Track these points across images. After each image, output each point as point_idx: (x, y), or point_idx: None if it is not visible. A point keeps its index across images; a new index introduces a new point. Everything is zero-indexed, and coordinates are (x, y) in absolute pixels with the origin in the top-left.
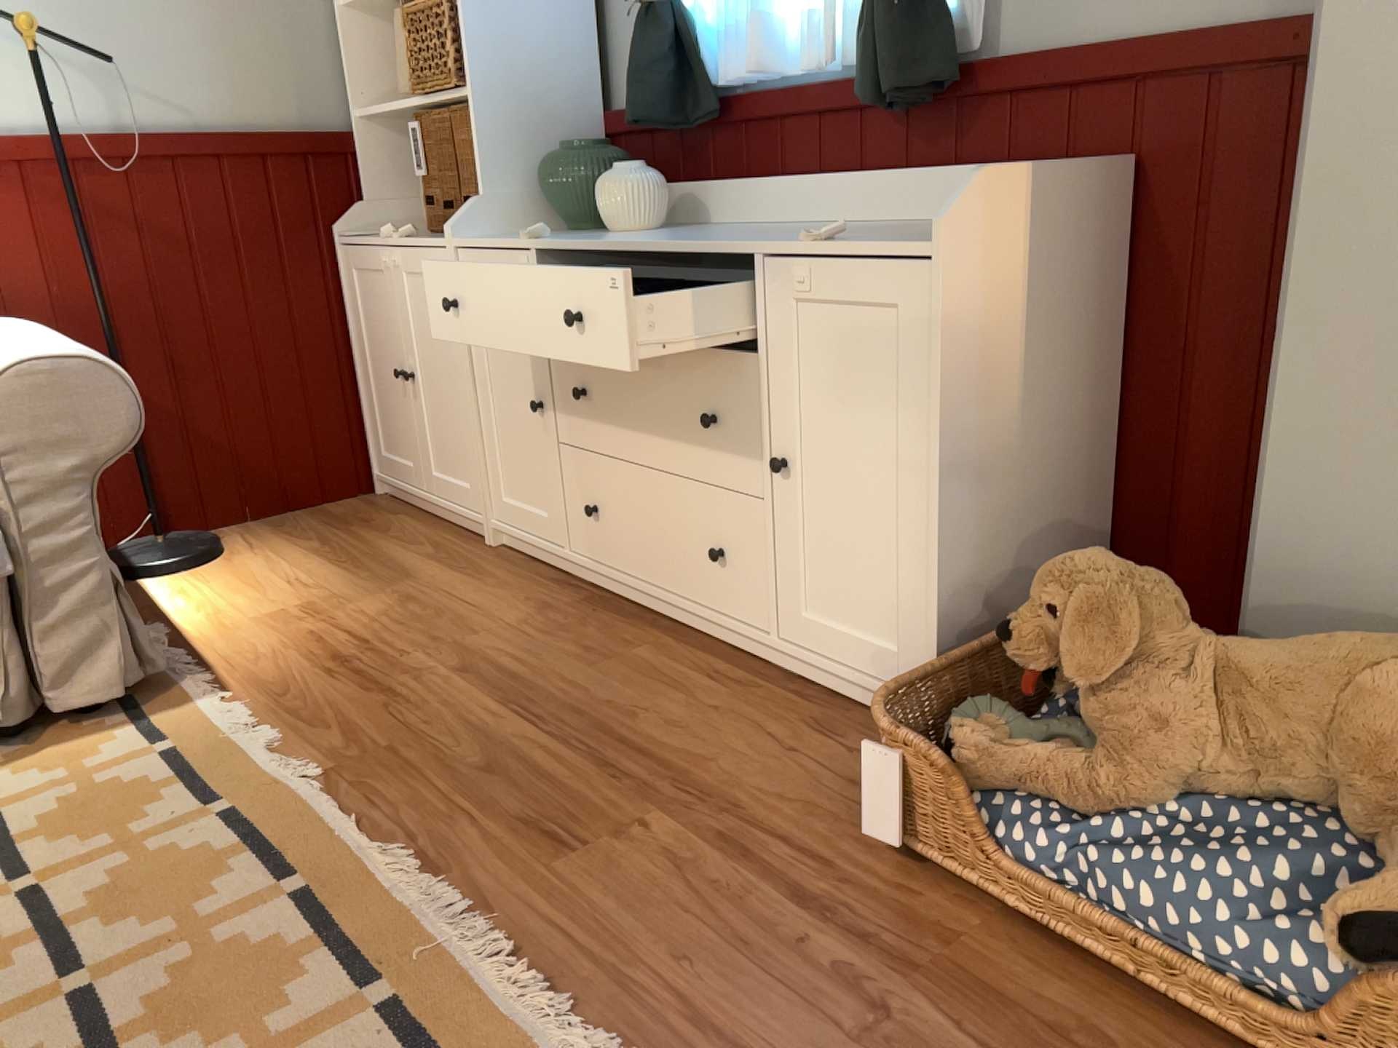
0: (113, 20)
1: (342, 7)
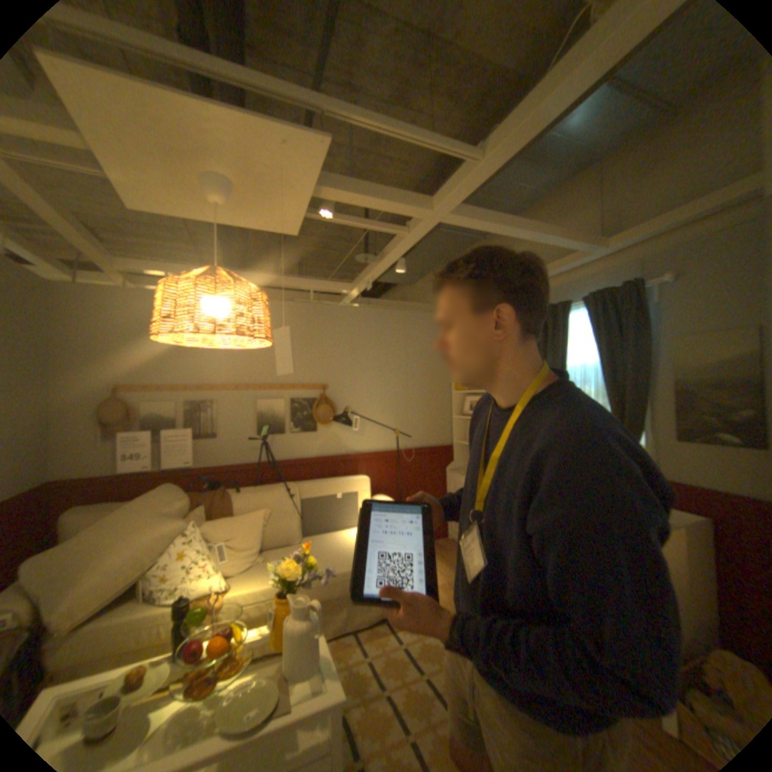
0: (408, 422)
1: (454, 416)
